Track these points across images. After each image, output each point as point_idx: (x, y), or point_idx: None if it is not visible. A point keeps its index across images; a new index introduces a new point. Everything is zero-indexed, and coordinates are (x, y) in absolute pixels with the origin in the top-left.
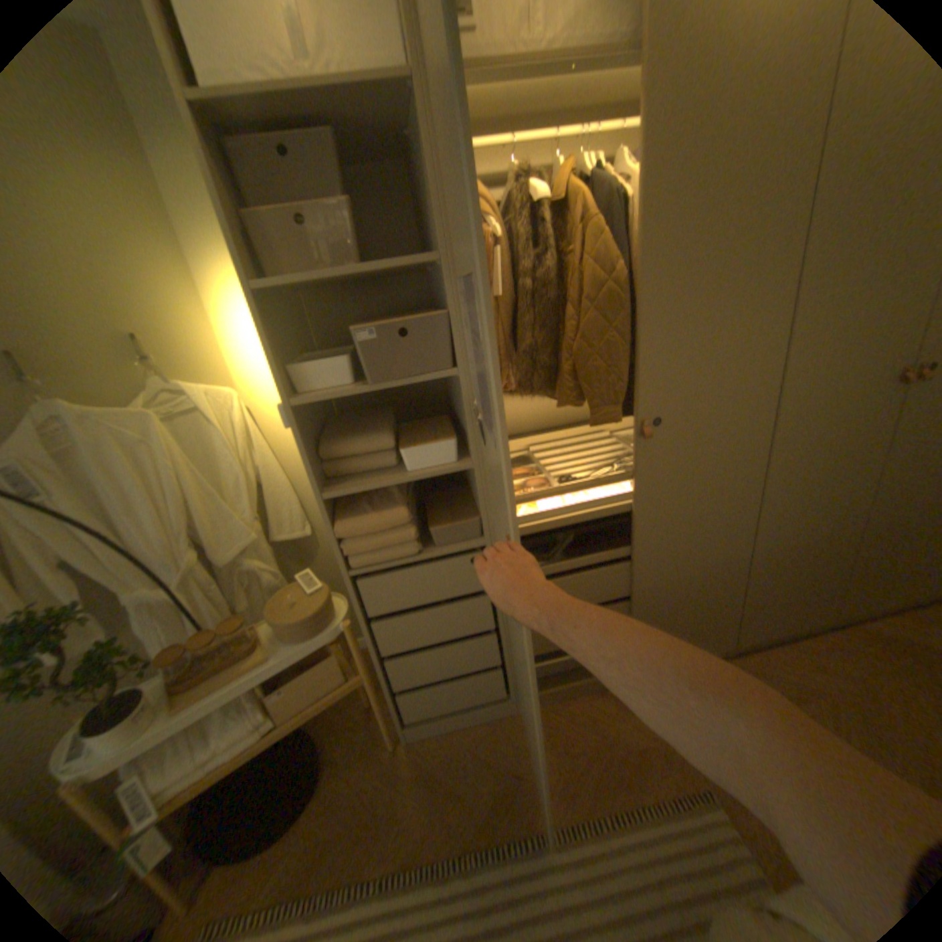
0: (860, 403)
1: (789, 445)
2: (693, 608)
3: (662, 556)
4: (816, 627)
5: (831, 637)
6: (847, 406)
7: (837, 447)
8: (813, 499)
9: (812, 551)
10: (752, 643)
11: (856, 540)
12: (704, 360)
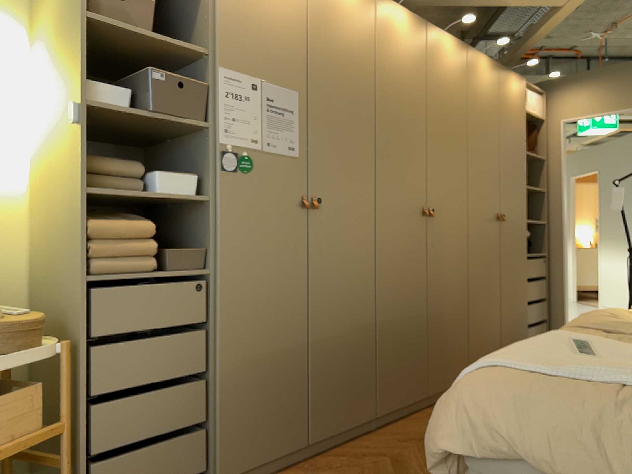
0: (405, 222)
1: (379, 239)
2: (342, 369)
3: (321, 312)
4: (413, 402)
5: (422, 410)
6: (400, 222)
7: (400, 248)
8: (395, 283)
9: (401, 326)
10: (380, 412)
11: (420, 322)
12: (335, 169)
